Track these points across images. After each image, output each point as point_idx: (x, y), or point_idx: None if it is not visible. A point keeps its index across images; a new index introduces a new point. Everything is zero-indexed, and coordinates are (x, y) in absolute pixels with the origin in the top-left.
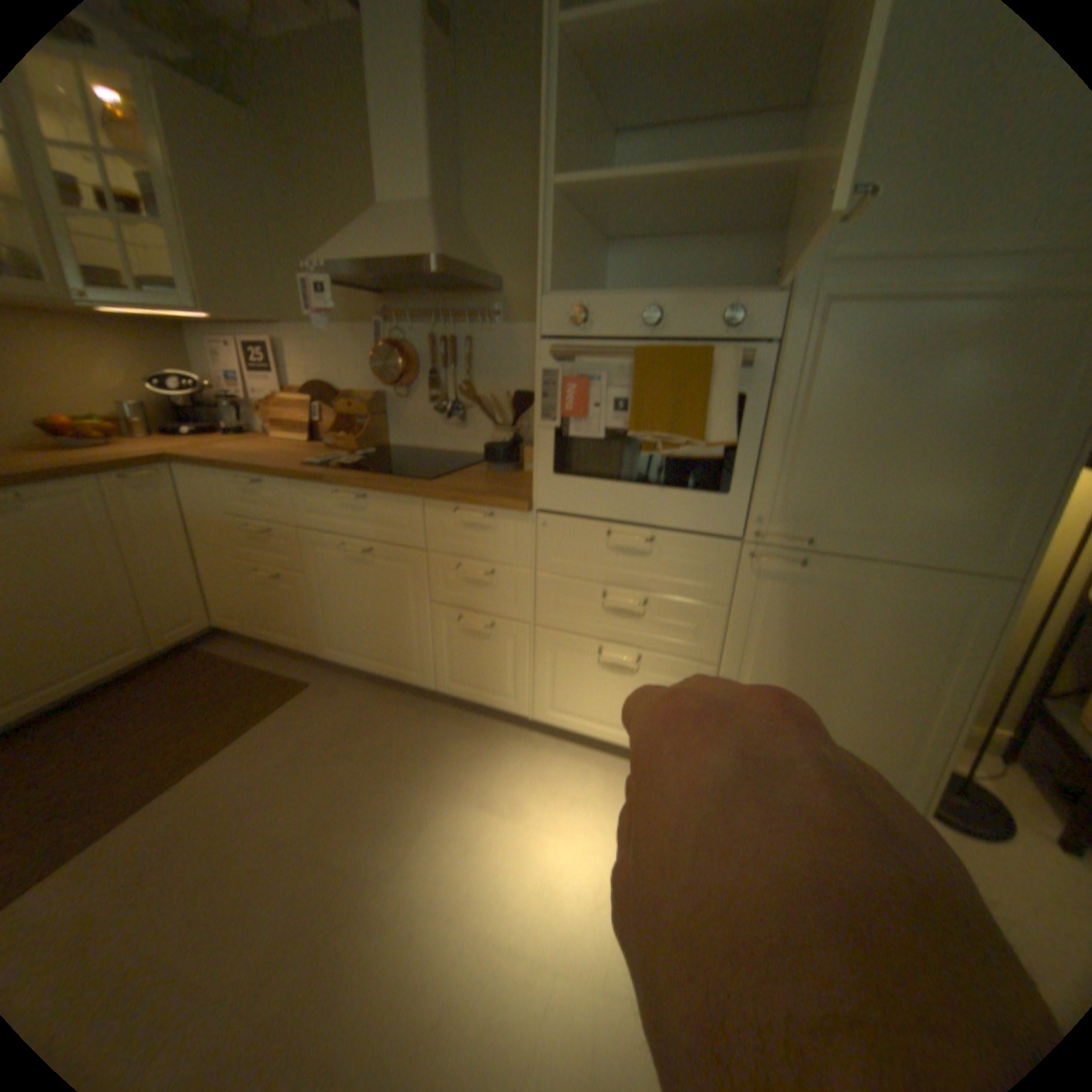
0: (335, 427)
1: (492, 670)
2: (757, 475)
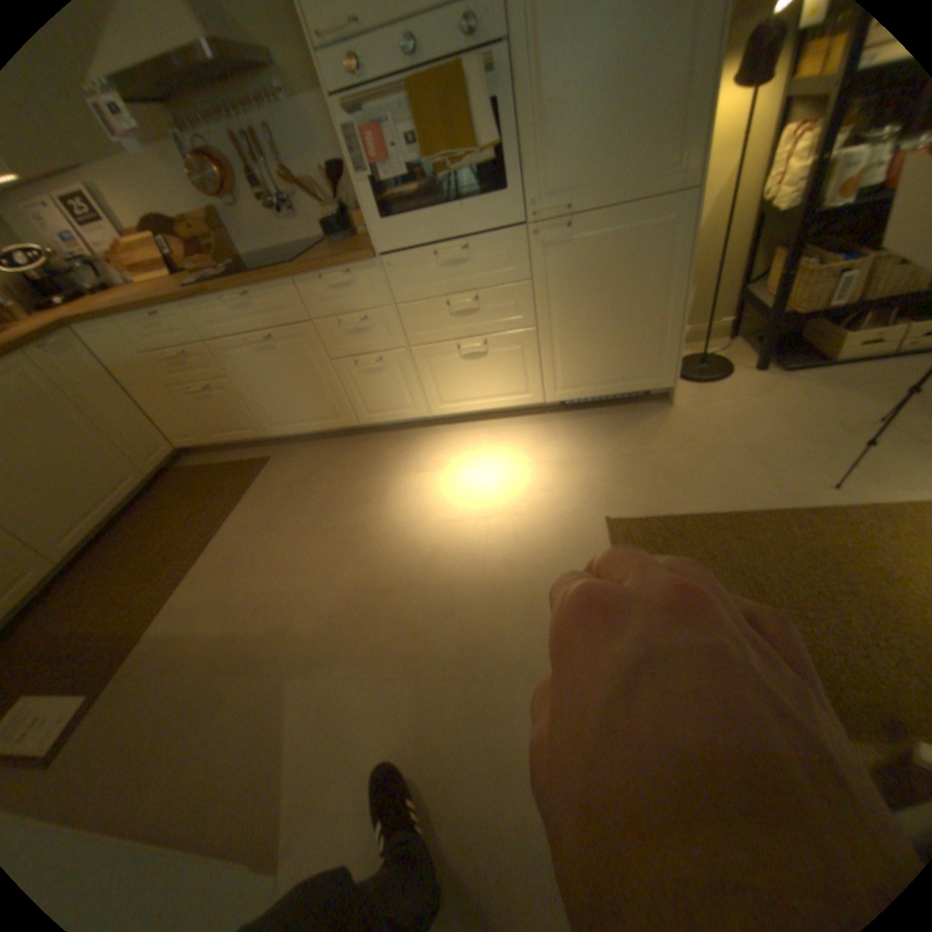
0: (186, 252)
1: (392, 391)
2: (521, 164)
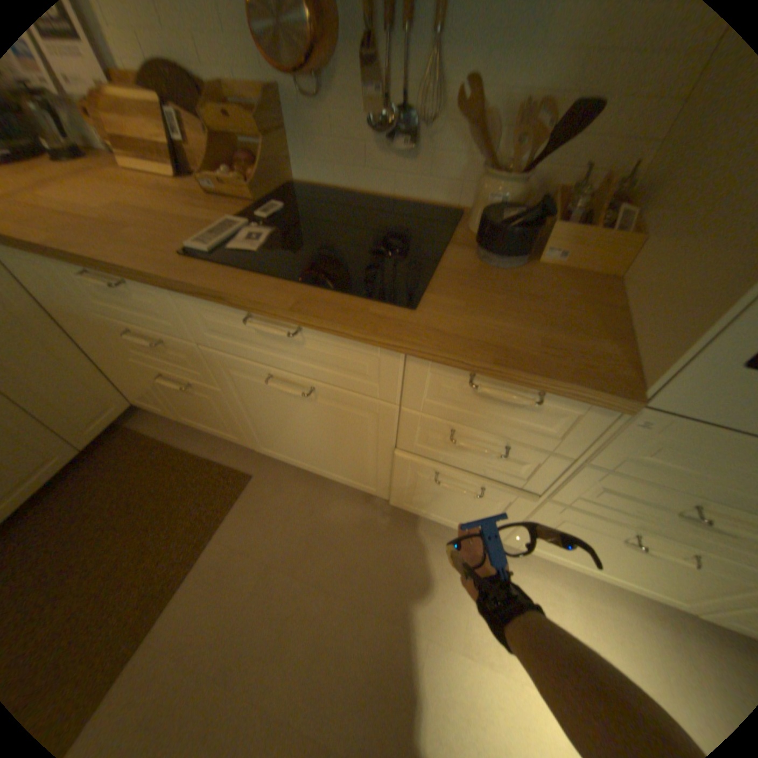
0: (209, 151)
1: (468, 508)
2: None
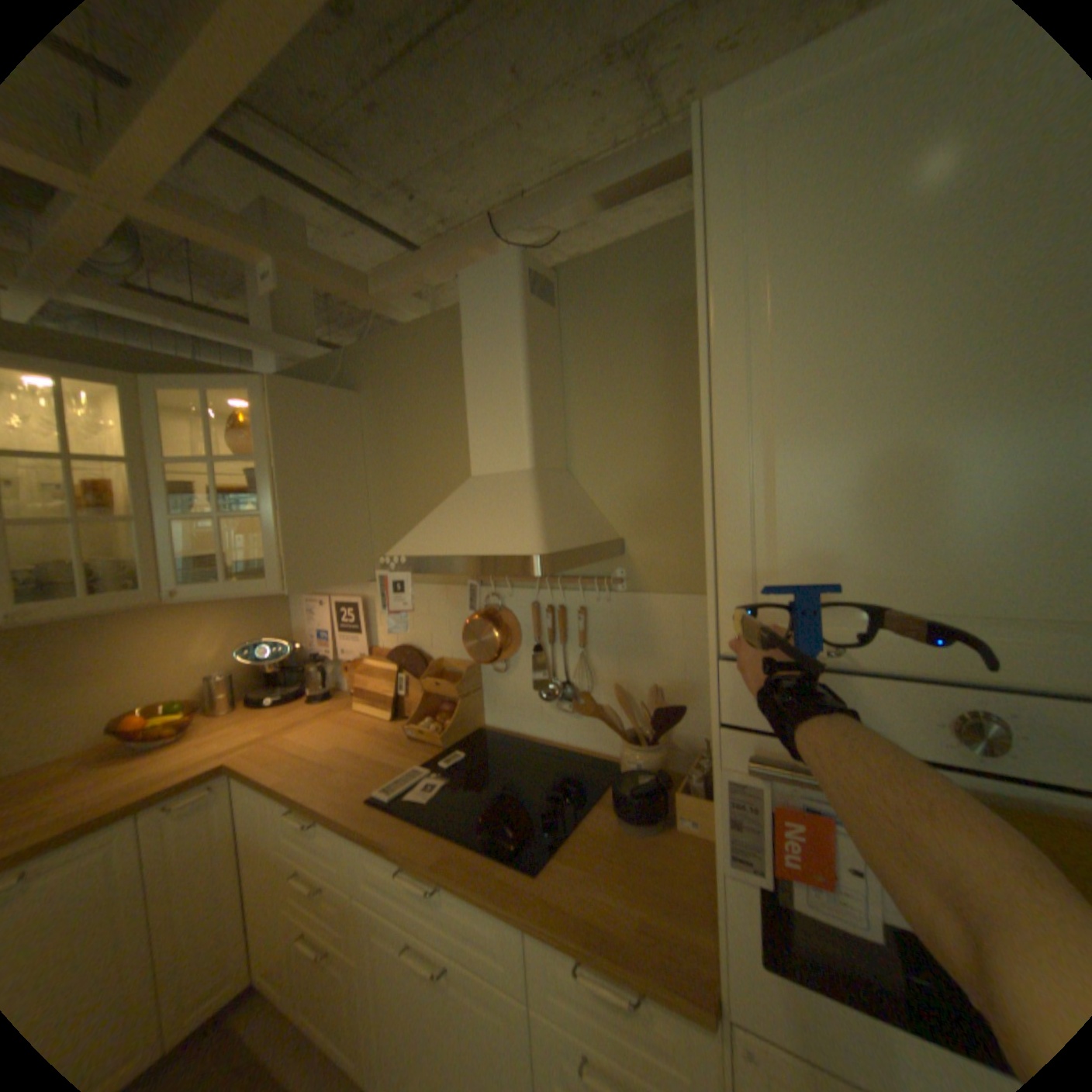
0: (422, 708)
1: None
2: None
